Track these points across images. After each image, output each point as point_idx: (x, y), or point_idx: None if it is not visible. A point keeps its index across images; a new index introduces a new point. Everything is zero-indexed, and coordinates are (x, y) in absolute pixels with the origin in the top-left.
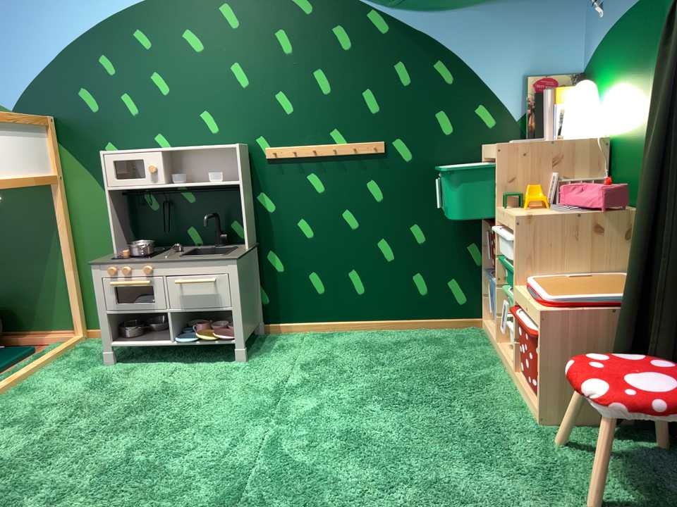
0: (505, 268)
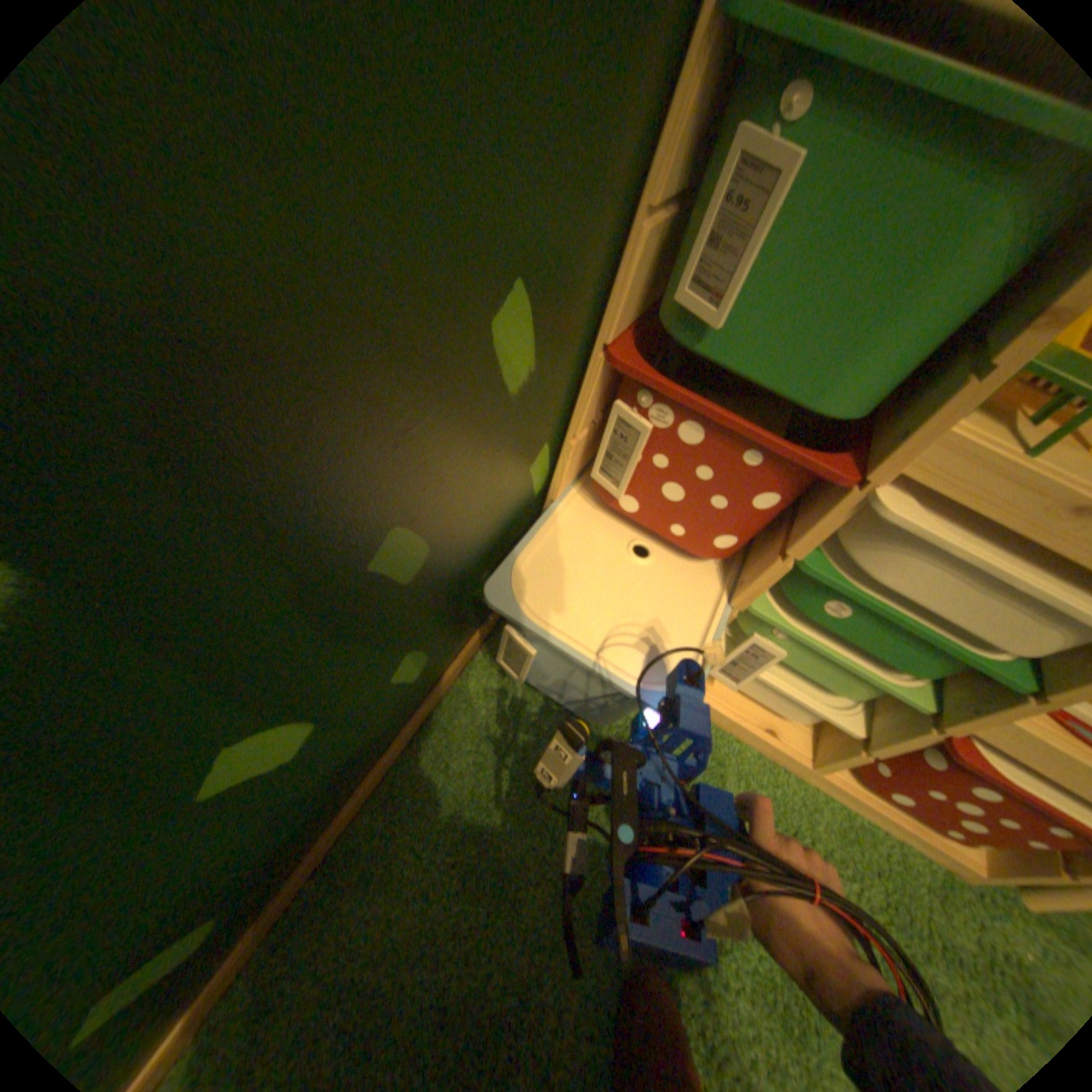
0: (956, 662)
